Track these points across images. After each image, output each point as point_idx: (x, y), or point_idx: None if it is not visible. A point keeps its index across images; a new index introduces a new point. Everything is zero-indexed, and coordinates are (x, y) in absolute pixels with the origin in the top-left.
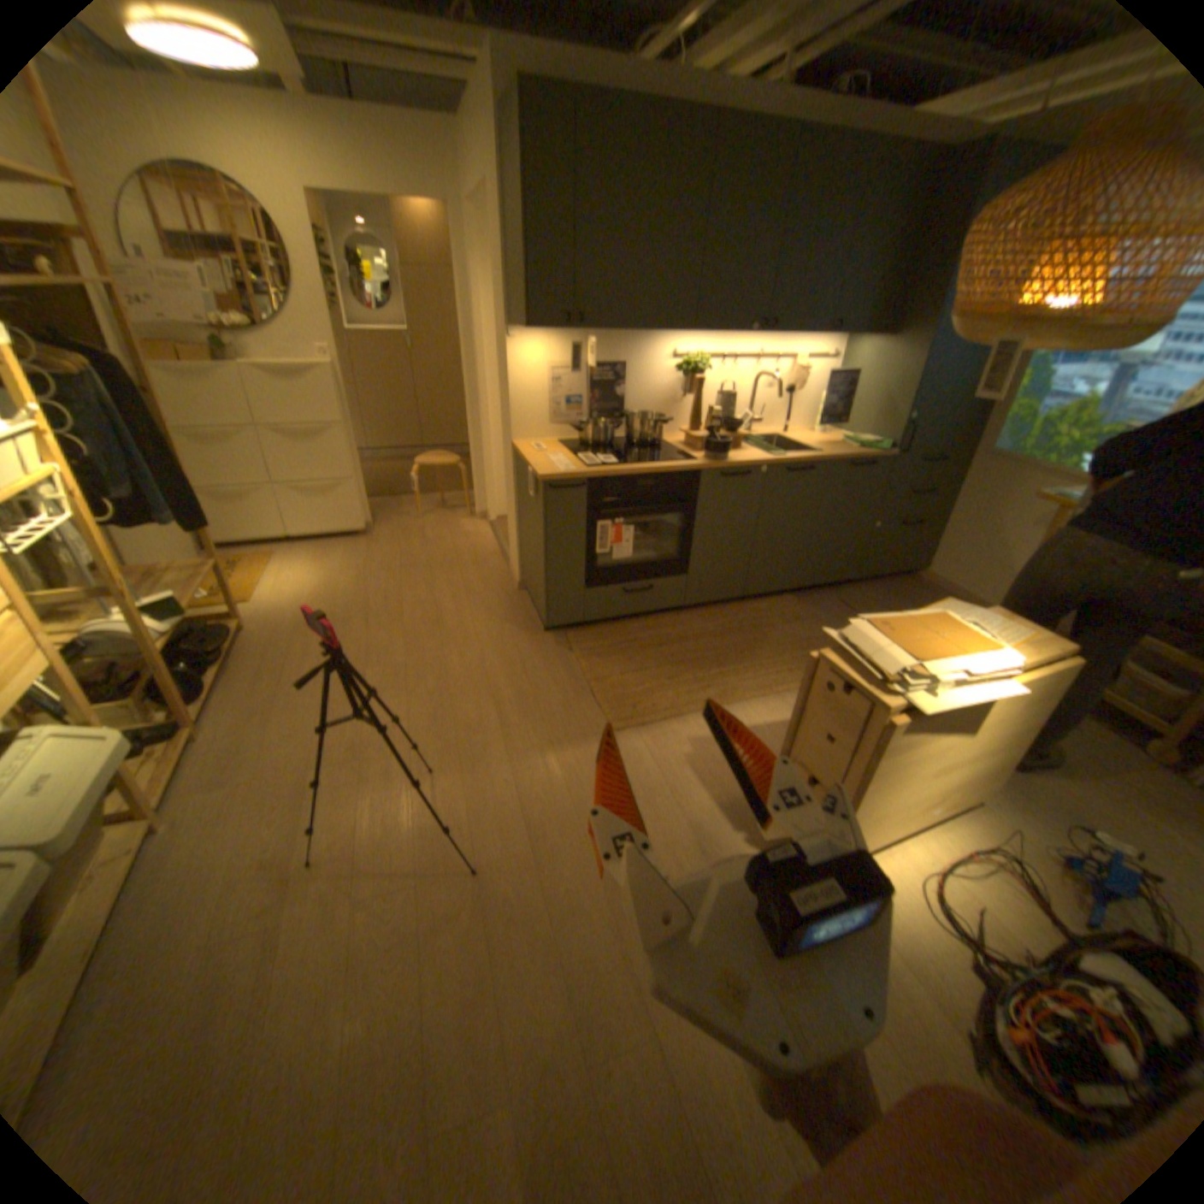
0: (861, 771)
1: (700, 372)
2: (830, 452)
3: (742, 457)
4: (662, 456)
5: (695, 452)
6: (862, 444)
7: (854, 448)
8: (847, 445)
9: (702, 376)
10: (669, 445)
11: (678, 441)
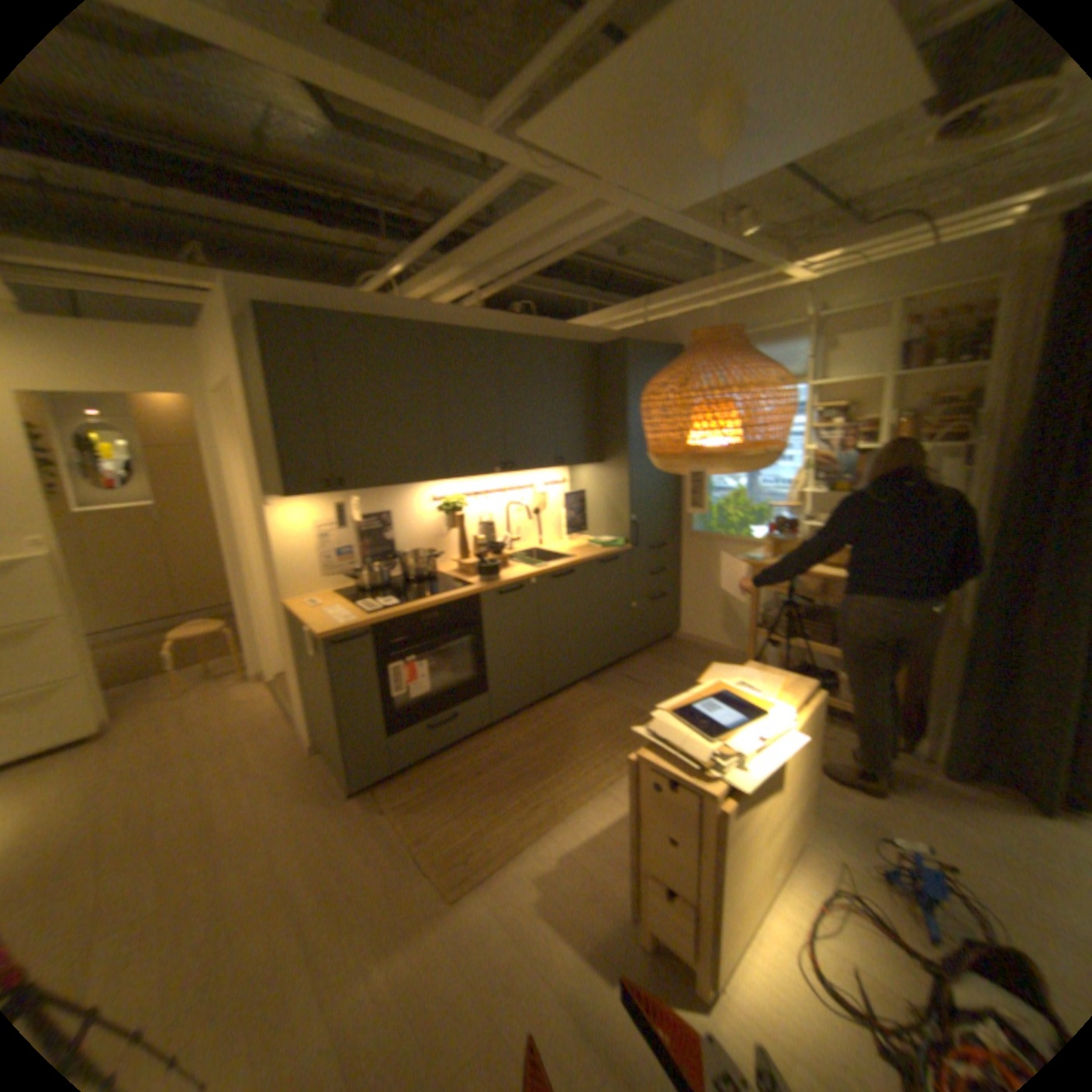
0: (710, 869)
1: (457, 509)
2: (579, 555)
3: (510, 573)
4: (438, 586)
5: (468, 576)
6: (601, 544)
7: (596, 548)
8: (590, 547)
9: (459, 511)
10: (443, 574)
11: (450, 568)
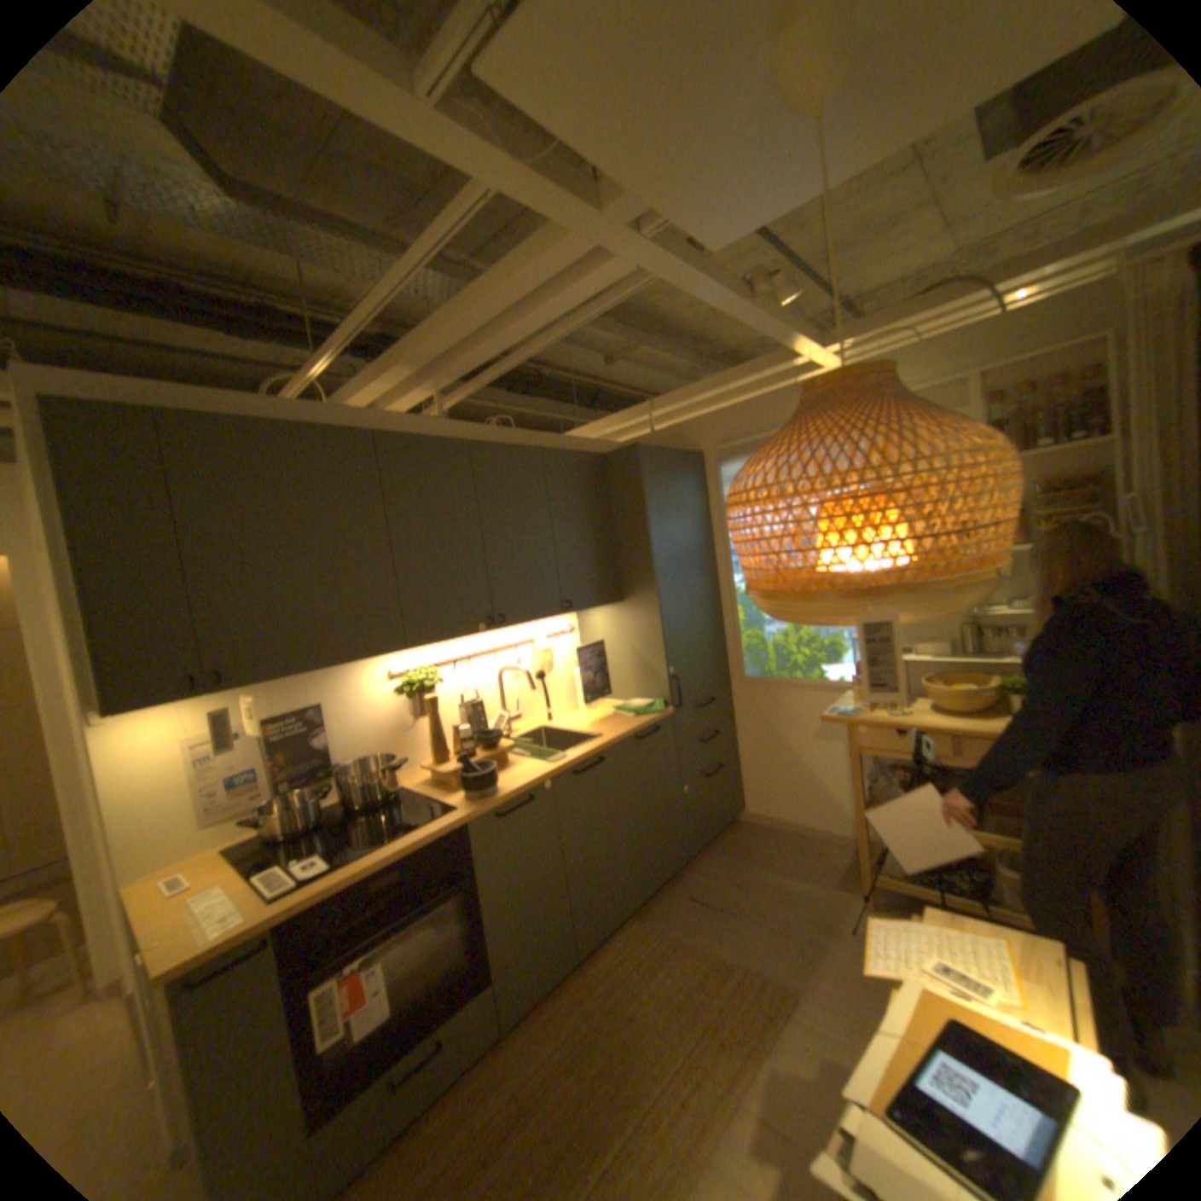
0: None
1: (430, 686)
2: (610, 732)
3: (516, 777)
4: (403, 818)
5: (451, 790)
6: (636, 710)
7: (630, 717)
8: (622, 716)
9: (433, 690)
10: (412, 790)
11: (423, 777)
